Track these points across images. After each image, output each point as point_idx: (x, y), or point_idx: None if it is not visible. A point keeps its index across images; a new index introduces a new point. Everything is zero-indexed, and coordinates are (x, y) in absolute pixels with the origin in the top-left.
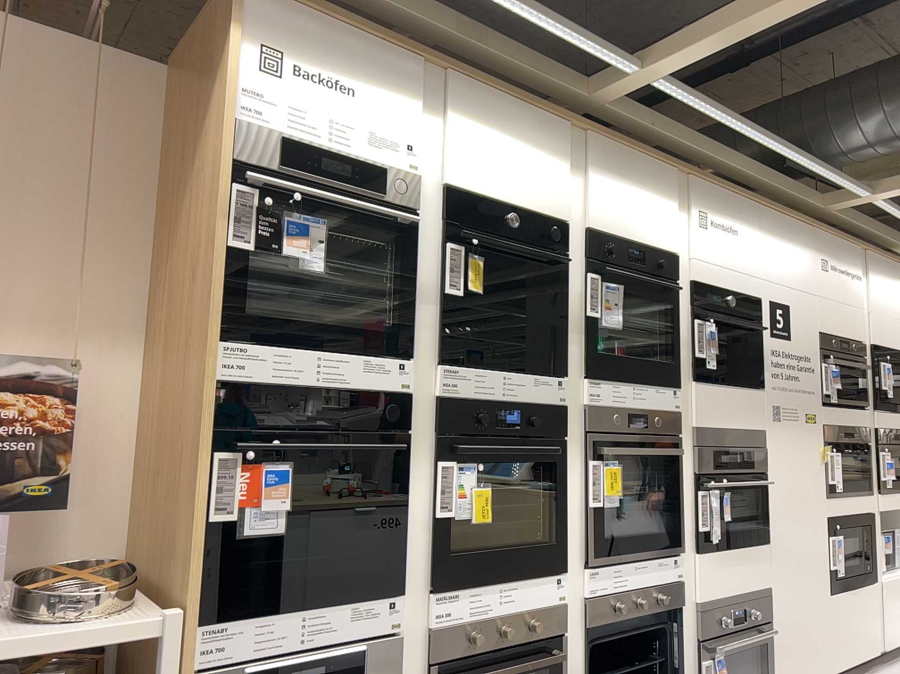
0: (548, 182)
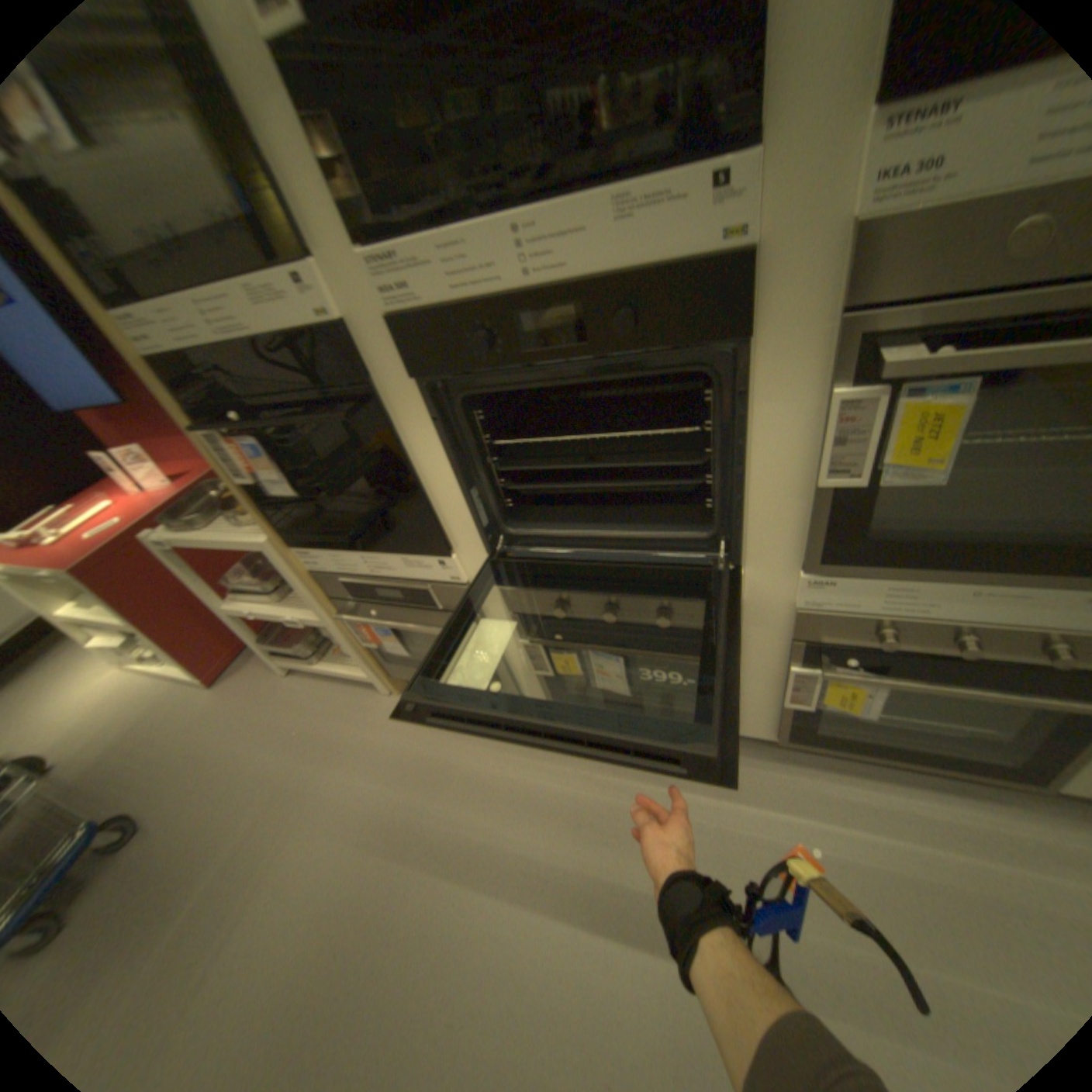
0: None
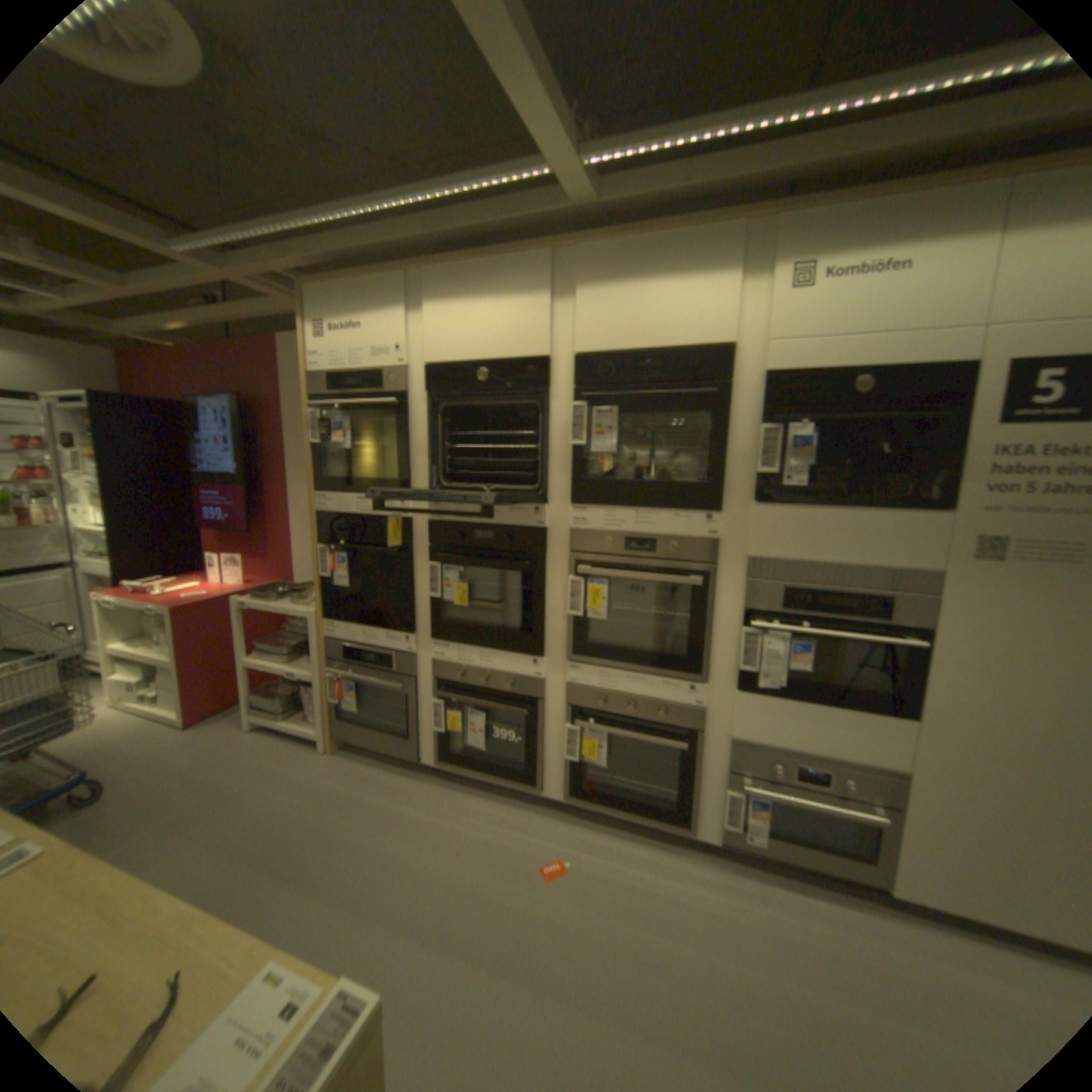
0: (527, 316)
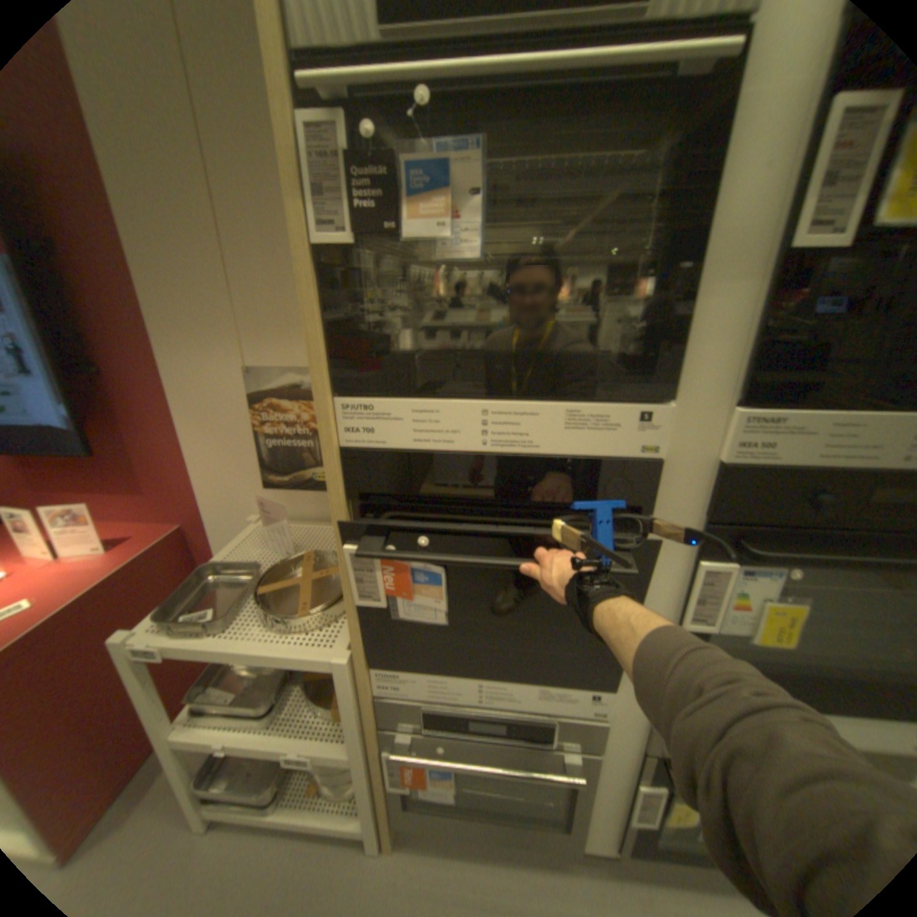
0: None
